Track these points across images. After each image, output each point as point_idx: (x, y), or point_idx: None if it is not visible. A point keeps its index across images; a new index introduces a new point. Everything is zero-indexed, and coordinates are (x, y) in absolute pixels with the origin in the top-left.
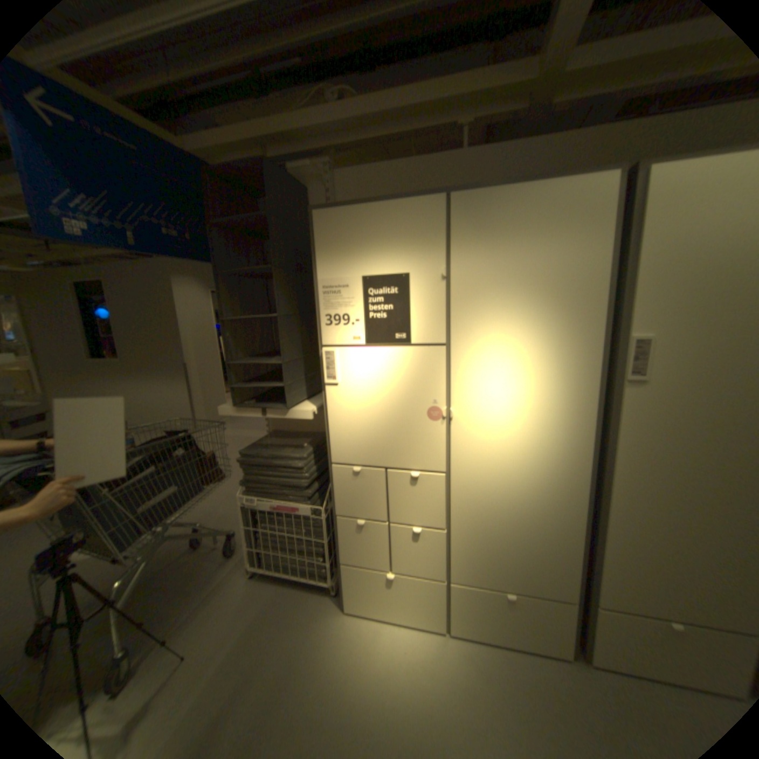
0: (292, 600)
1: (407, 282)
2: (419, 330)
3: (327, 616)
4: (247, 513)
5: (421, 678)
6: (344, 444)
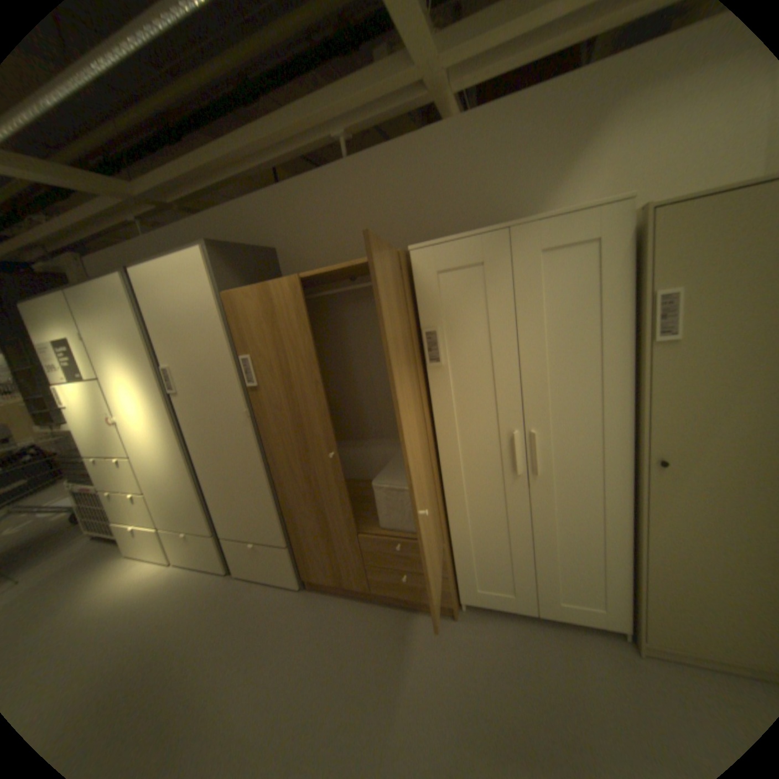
0: (105, 550)
1: (69, 344)
2: (84, 371)
3: (116, 558)
4: (74, 495)
5: (134, 586)
6: (83, 444)
